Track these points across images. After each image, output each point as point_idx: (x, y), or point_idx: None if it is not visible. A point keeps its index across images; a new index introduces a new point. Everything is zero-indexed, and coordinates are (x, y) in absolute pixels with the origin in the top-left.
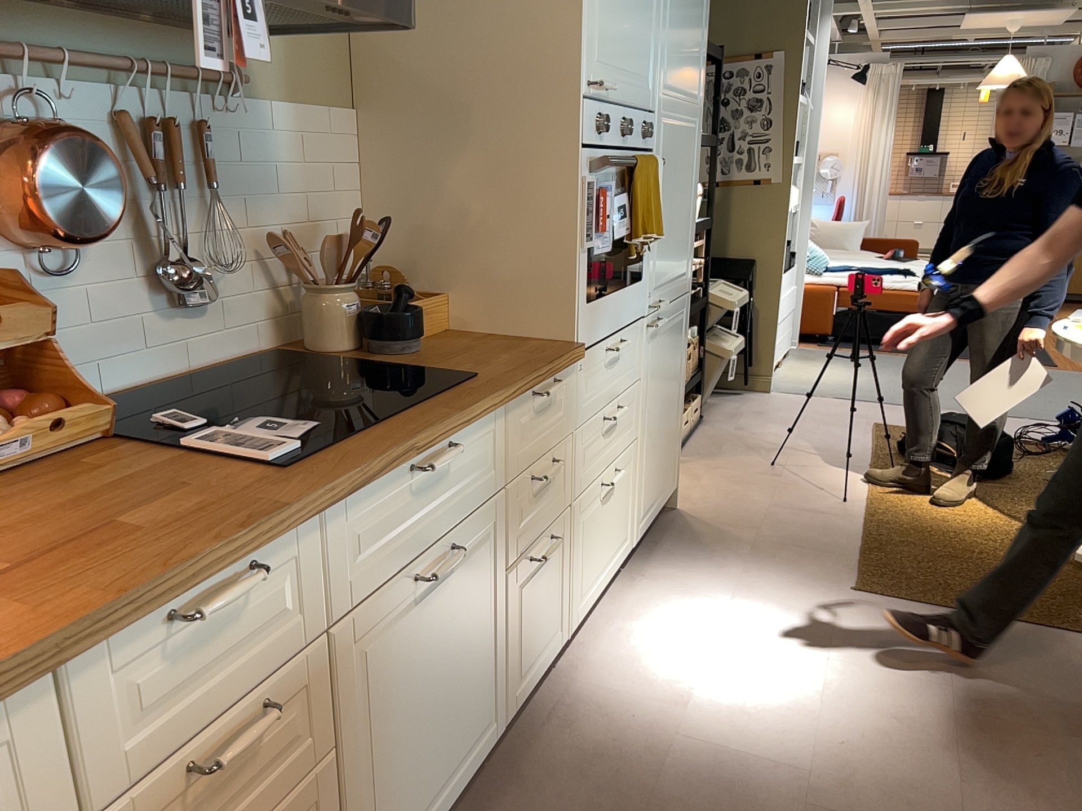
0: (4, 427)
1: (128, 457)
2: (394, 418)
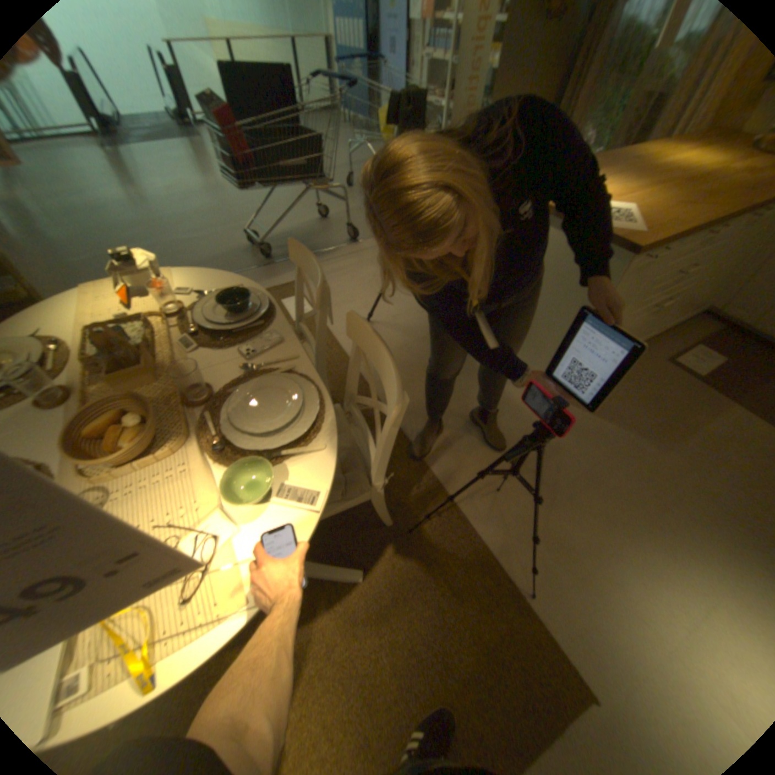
0: None
1: None
2: None
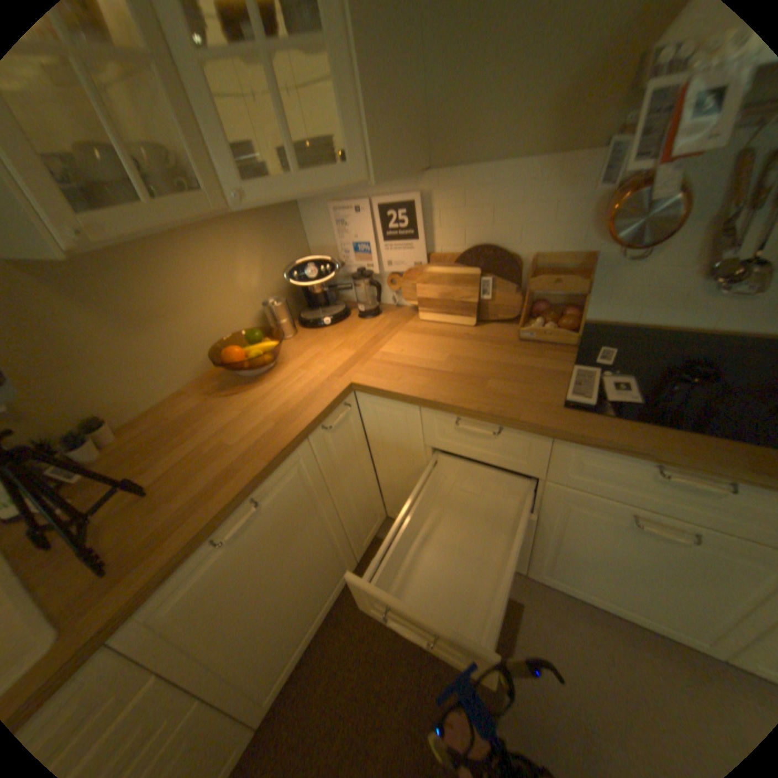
0: (540, 323)
1: (557, 359)
2: (697, 435)
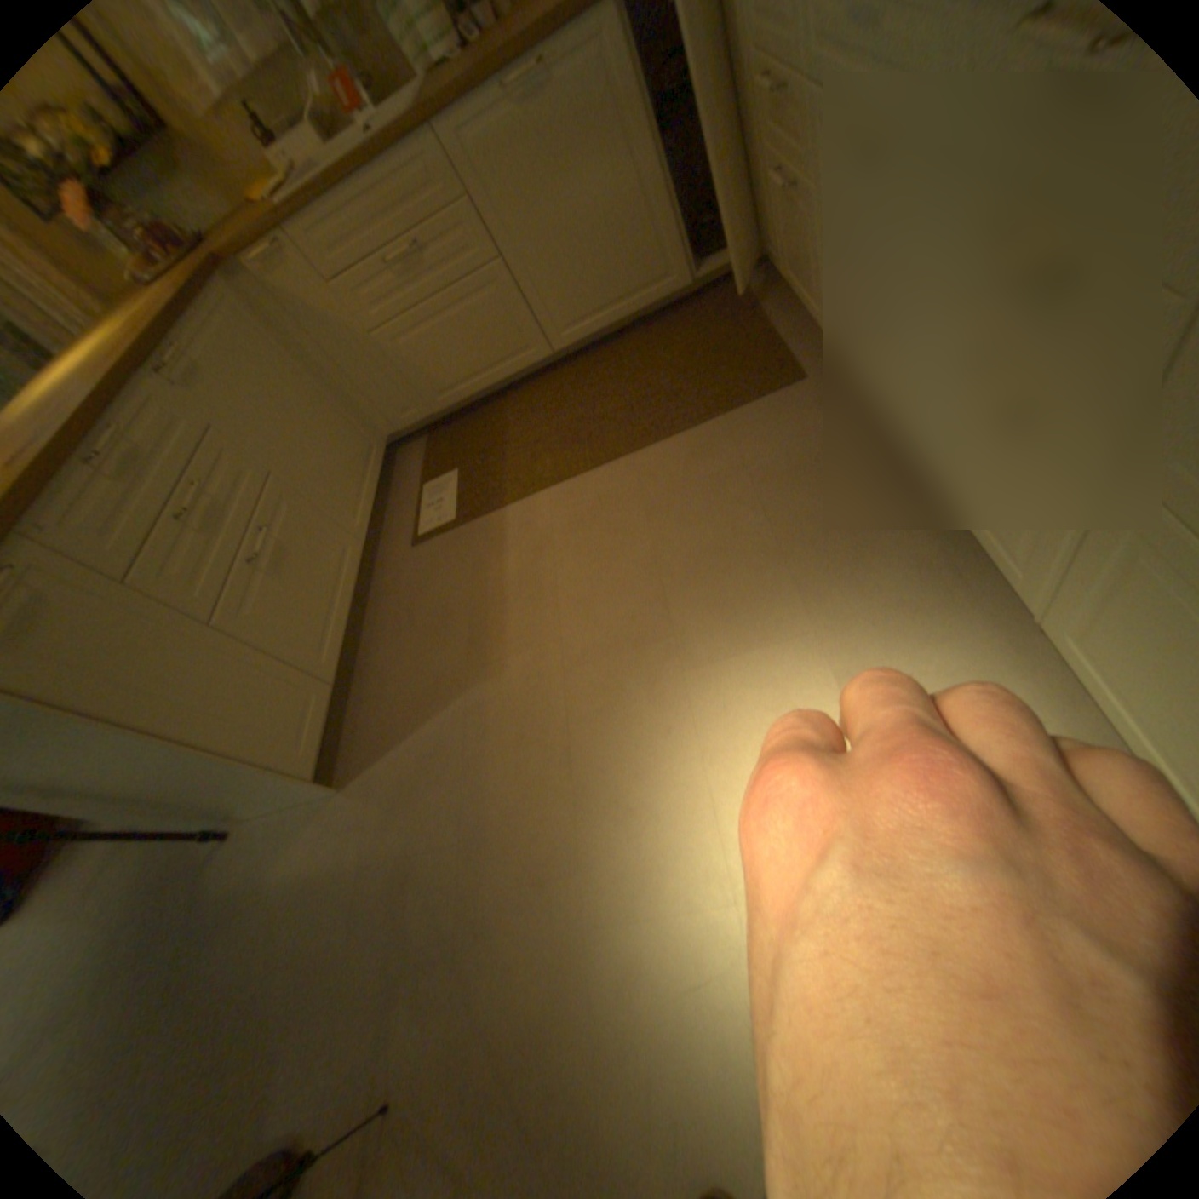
0: None
1: None
2: None
